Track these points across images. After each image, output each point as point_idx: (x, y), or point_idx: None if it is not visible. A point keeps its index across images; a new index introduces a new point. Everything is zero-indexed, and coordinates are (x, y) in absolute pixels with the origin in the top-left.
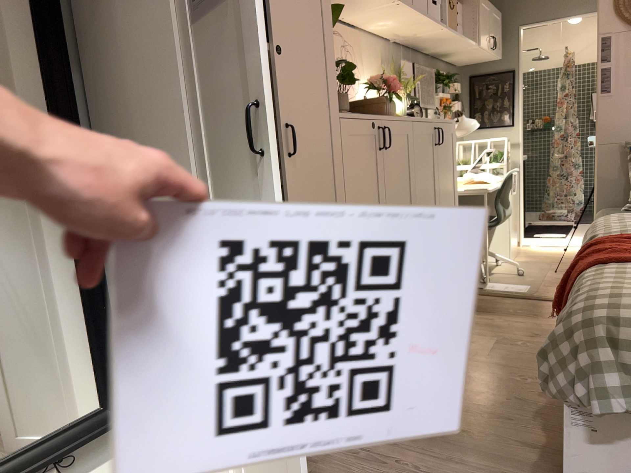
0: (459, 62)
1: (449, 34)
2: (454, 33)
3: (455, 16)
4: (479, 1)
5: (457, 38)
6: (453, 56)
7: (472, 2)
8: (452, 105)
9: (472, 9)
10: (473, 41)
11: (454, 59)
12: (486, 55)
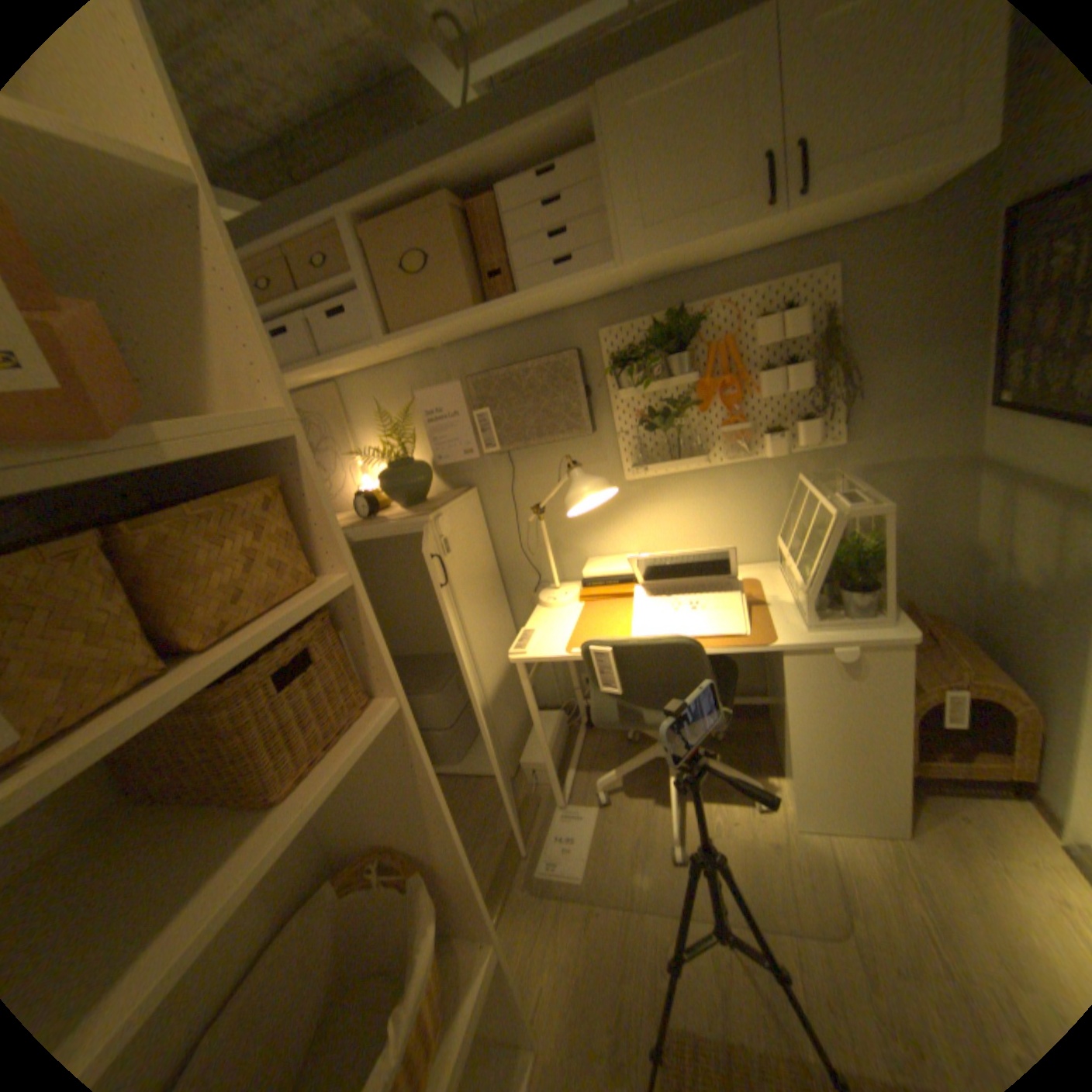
0: (839, 215)
1: (420, 332)
2: (420, 327)
3: (443, 269)
4: (599, 108)
5: (467, 315)
6: (702, 255)
7: (592, 120)
8: (748, 383)
9: (596, 143)
10: (613, 249)
11: (771, 236)
12: (807, 207)
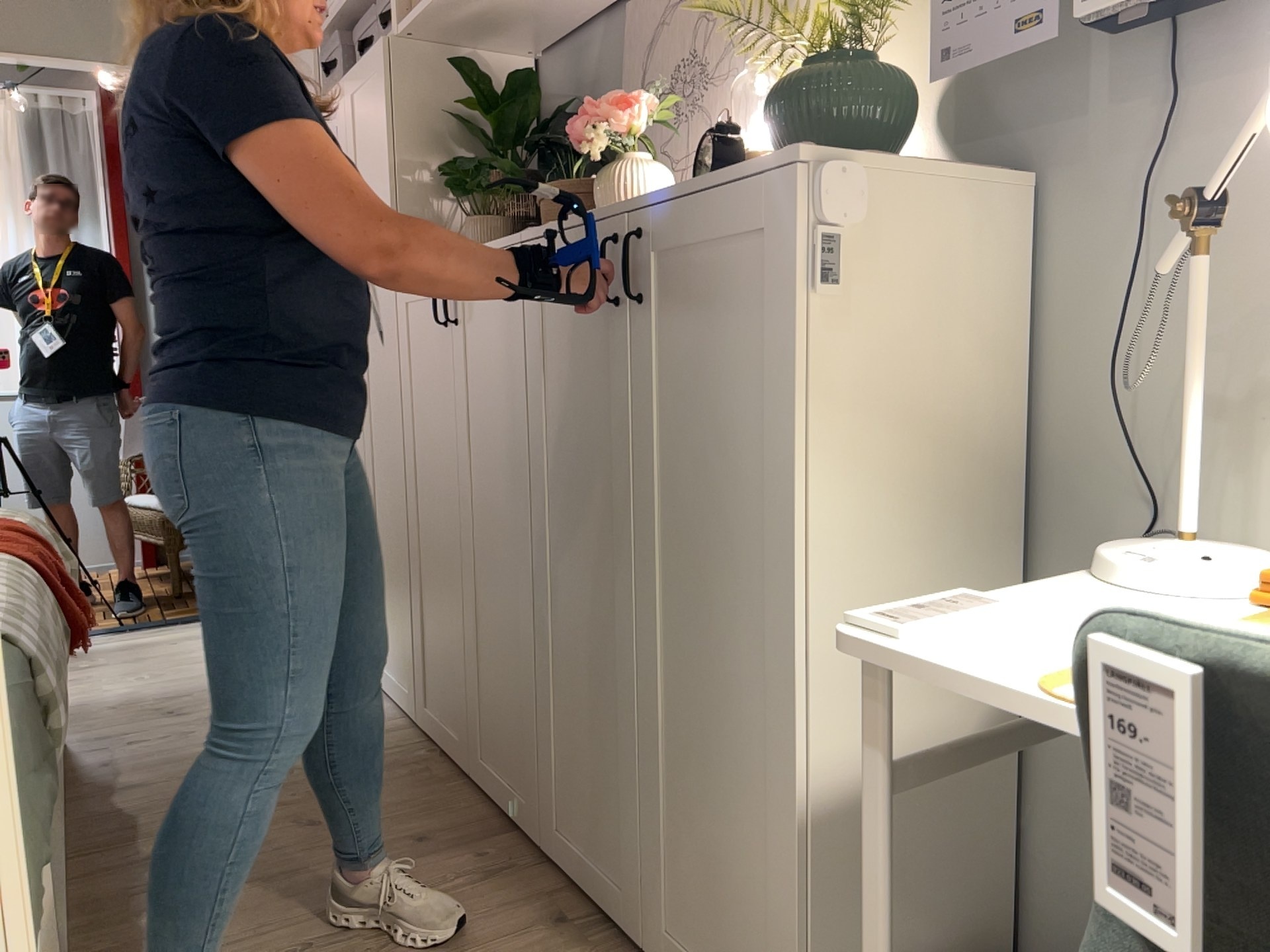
0: None
1: None
2: None
3: None
4: None
5: None
6: None
7: None
8: None
9: None
10: None
11: None
12: None
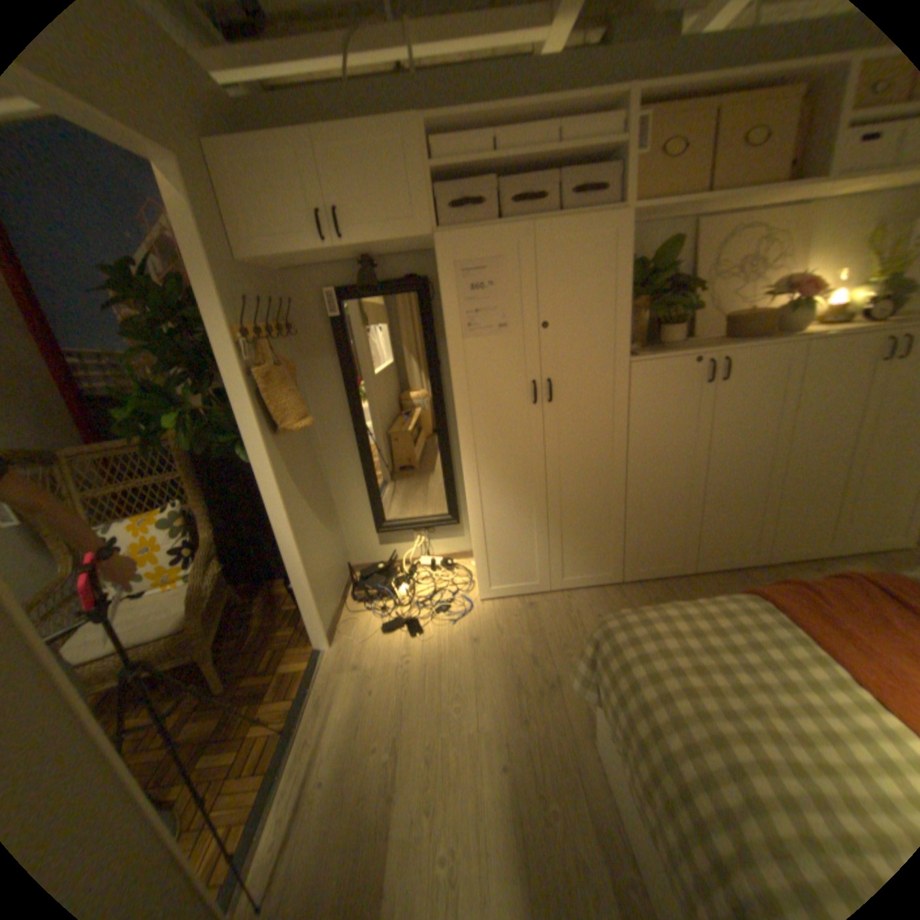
0: None
1: None
2: None
3: None
4: None
5: None
6: None
7: None
8: None
9: None
10: None
11: None
12: None
